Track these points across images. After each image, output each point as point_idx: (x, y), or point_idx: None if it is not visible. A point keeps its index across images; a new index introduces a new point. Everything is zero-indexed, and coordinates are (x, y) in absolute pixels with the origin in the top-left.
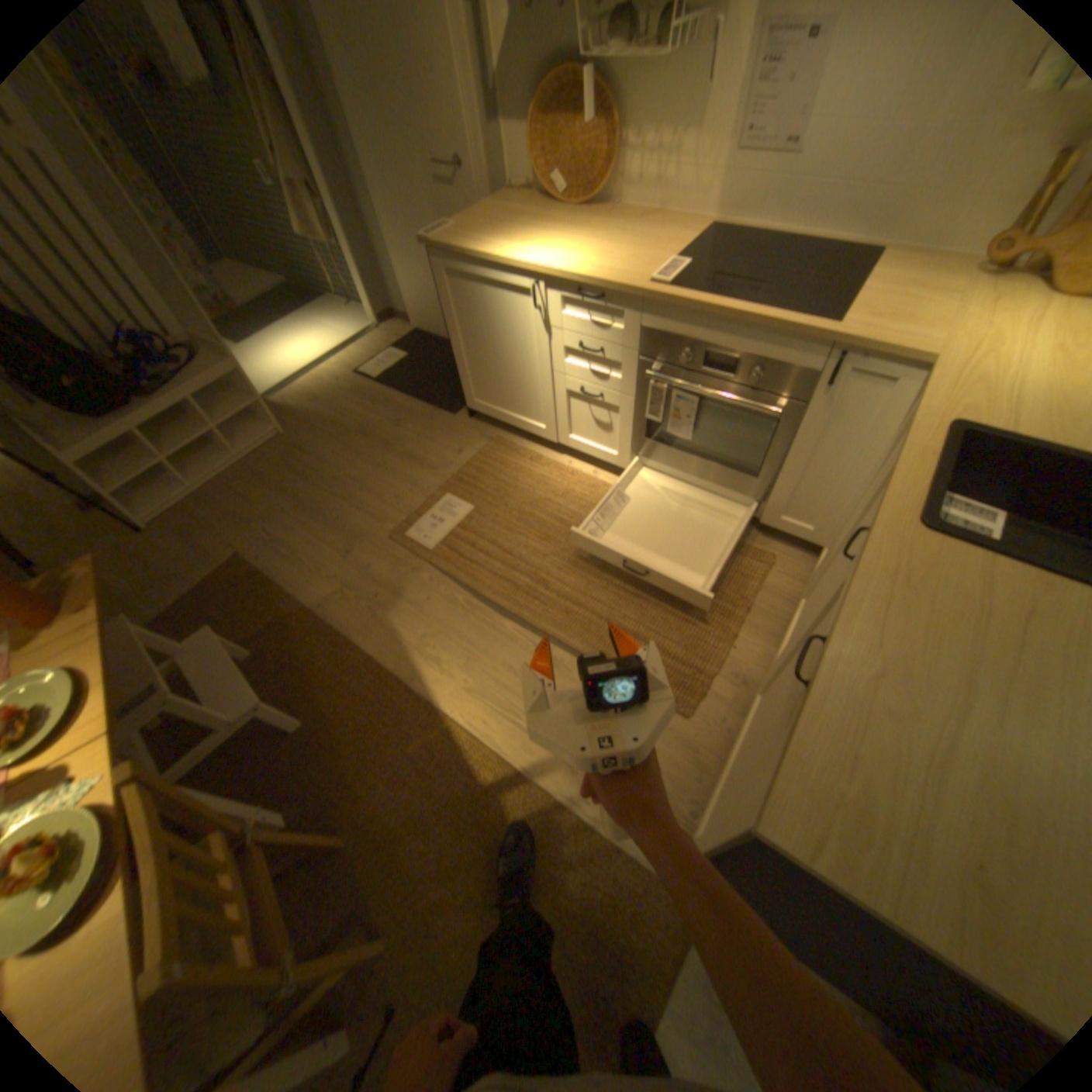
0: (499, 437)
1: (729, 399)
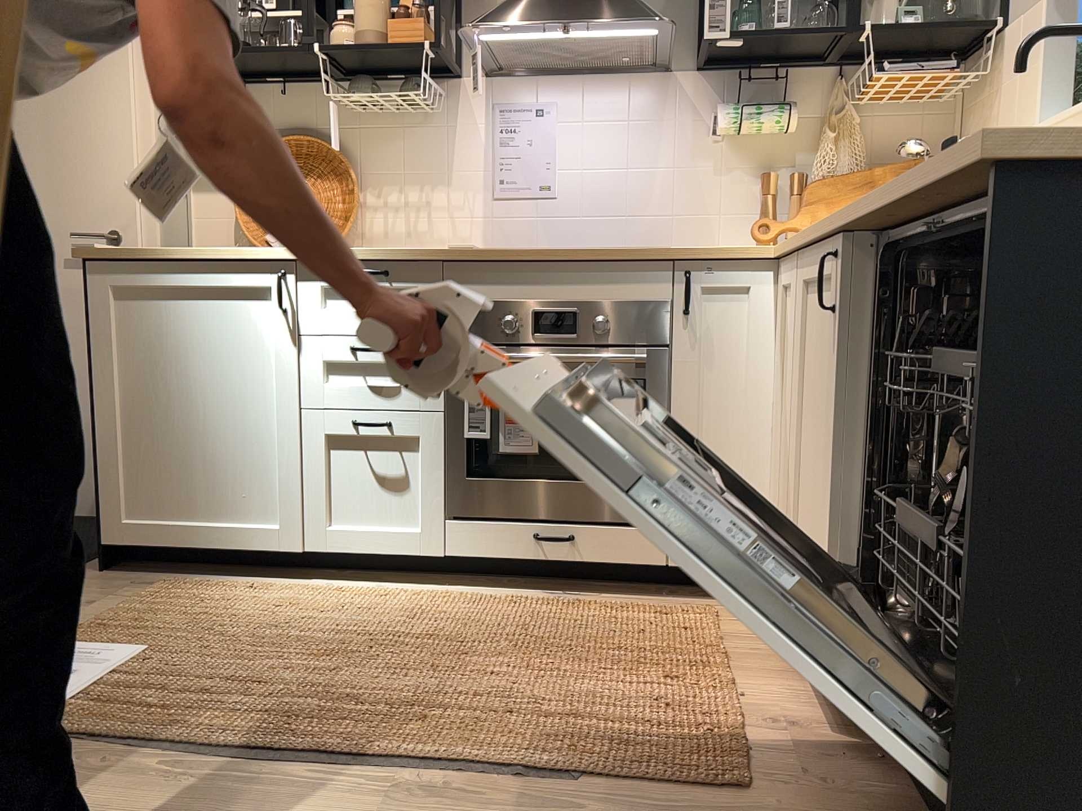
0: (175, 580)
1: (582, 358)
